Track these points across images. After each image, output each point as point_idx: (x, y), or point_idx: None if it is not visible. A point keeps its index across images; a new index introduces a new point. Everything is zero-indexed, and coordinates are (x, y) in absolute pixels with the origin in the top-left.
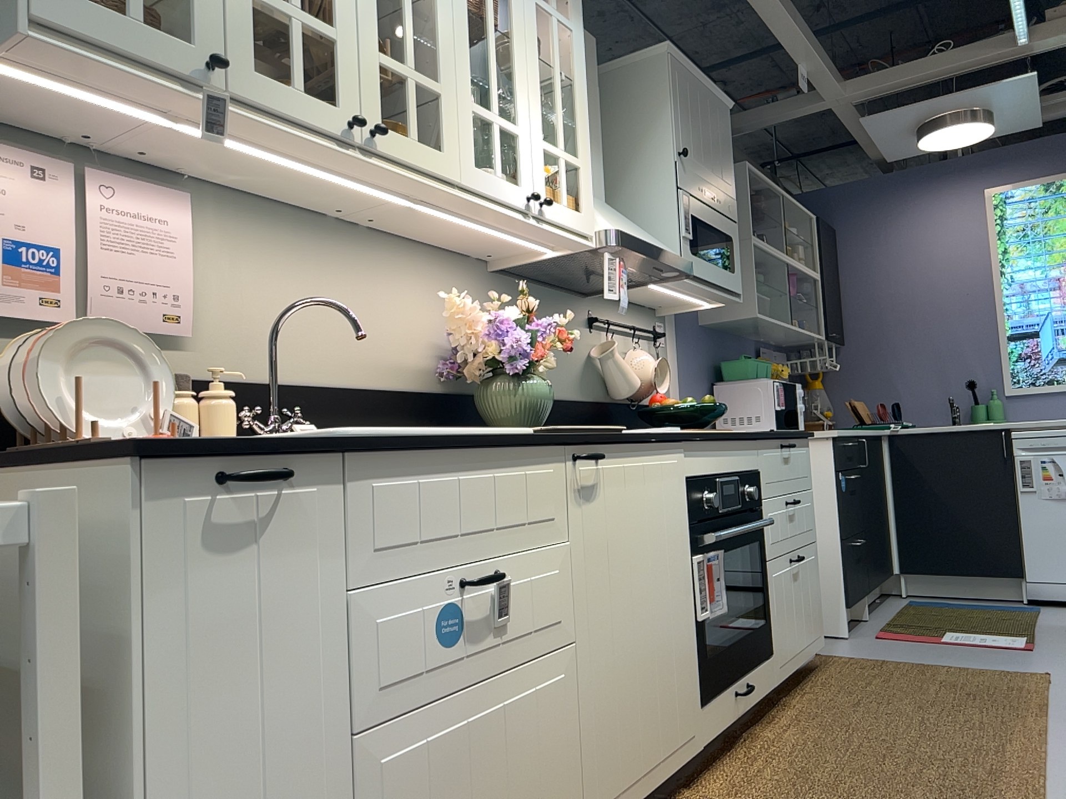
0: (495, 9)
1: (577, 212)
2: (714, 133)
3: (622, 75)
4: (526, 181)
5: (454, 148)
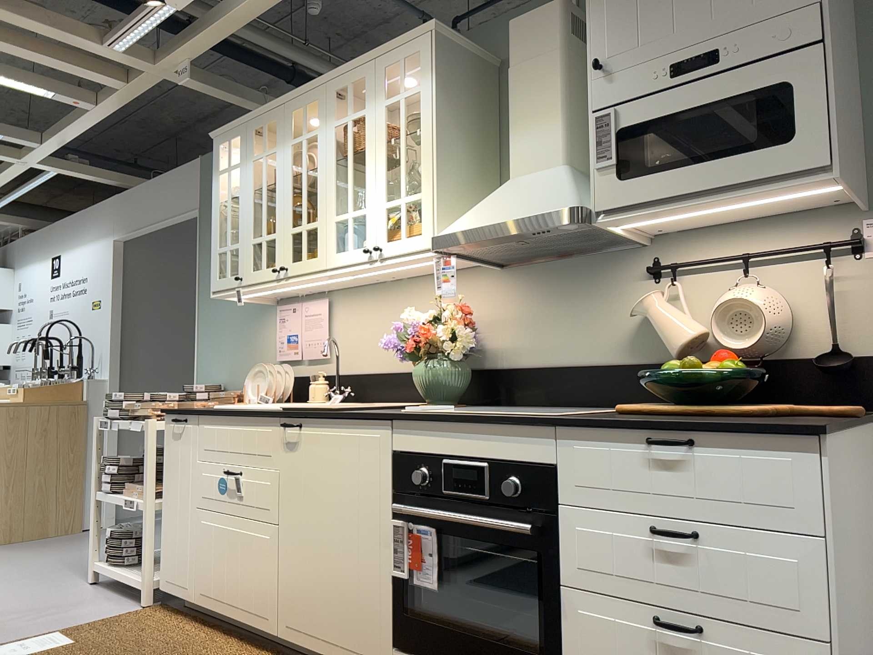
0: (368, 134)
1: (414, 236)
2: None
3: None
4: (368, 240)
5: (322, 251)
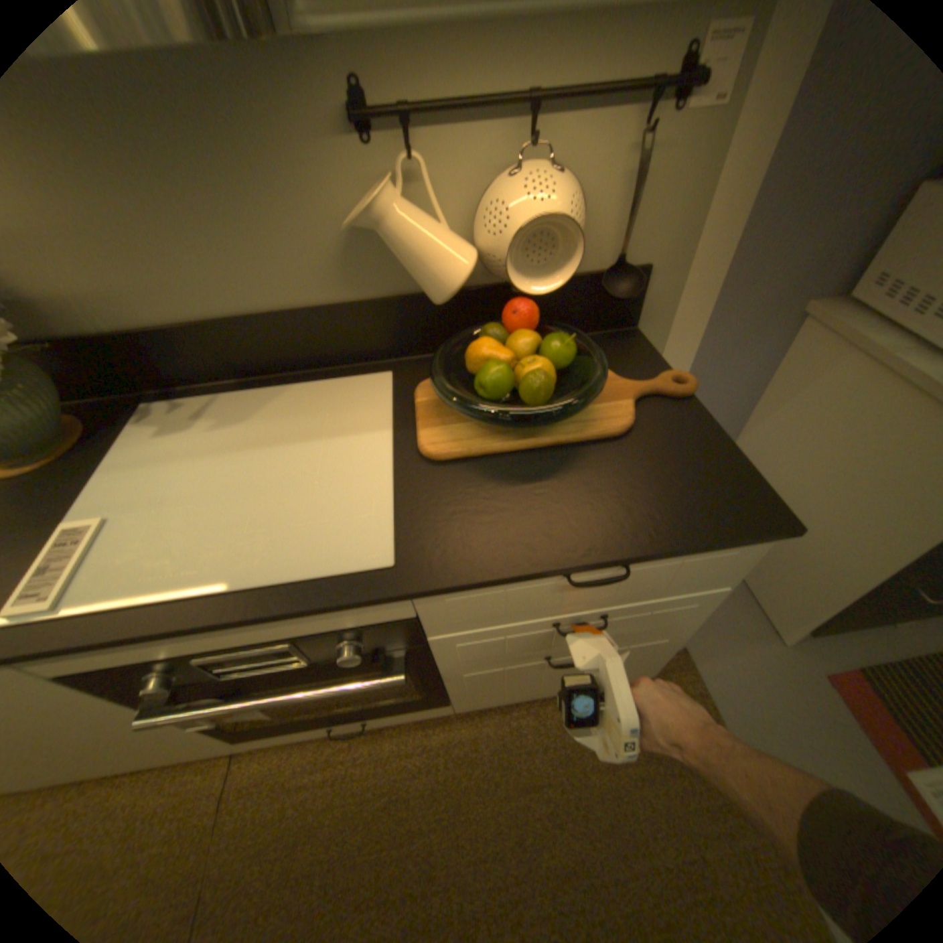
0: None
1: None
2: None
3: None
4: None
5: None
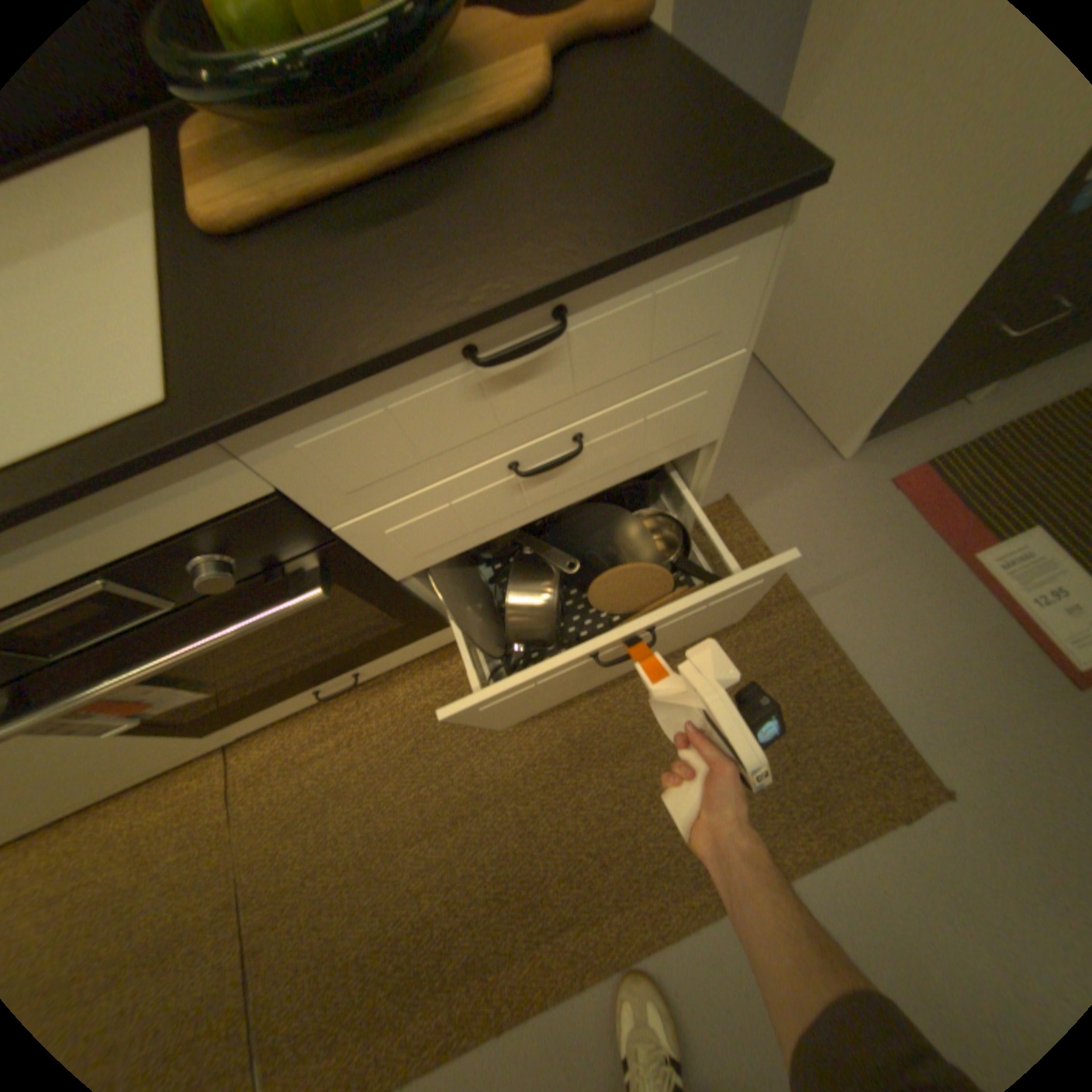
0: None
1: None
2: None
3: None
4: None
5: None
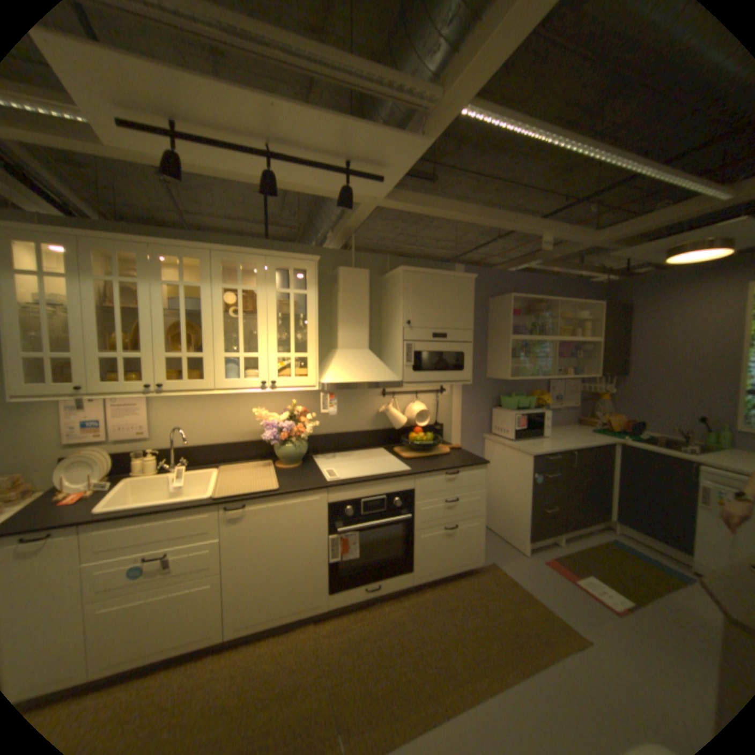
0: (254, 302)
1: (303, 378)
2: (449, 299)
3: (392, 279)
4: (263, 376)
5: (212, 377)
